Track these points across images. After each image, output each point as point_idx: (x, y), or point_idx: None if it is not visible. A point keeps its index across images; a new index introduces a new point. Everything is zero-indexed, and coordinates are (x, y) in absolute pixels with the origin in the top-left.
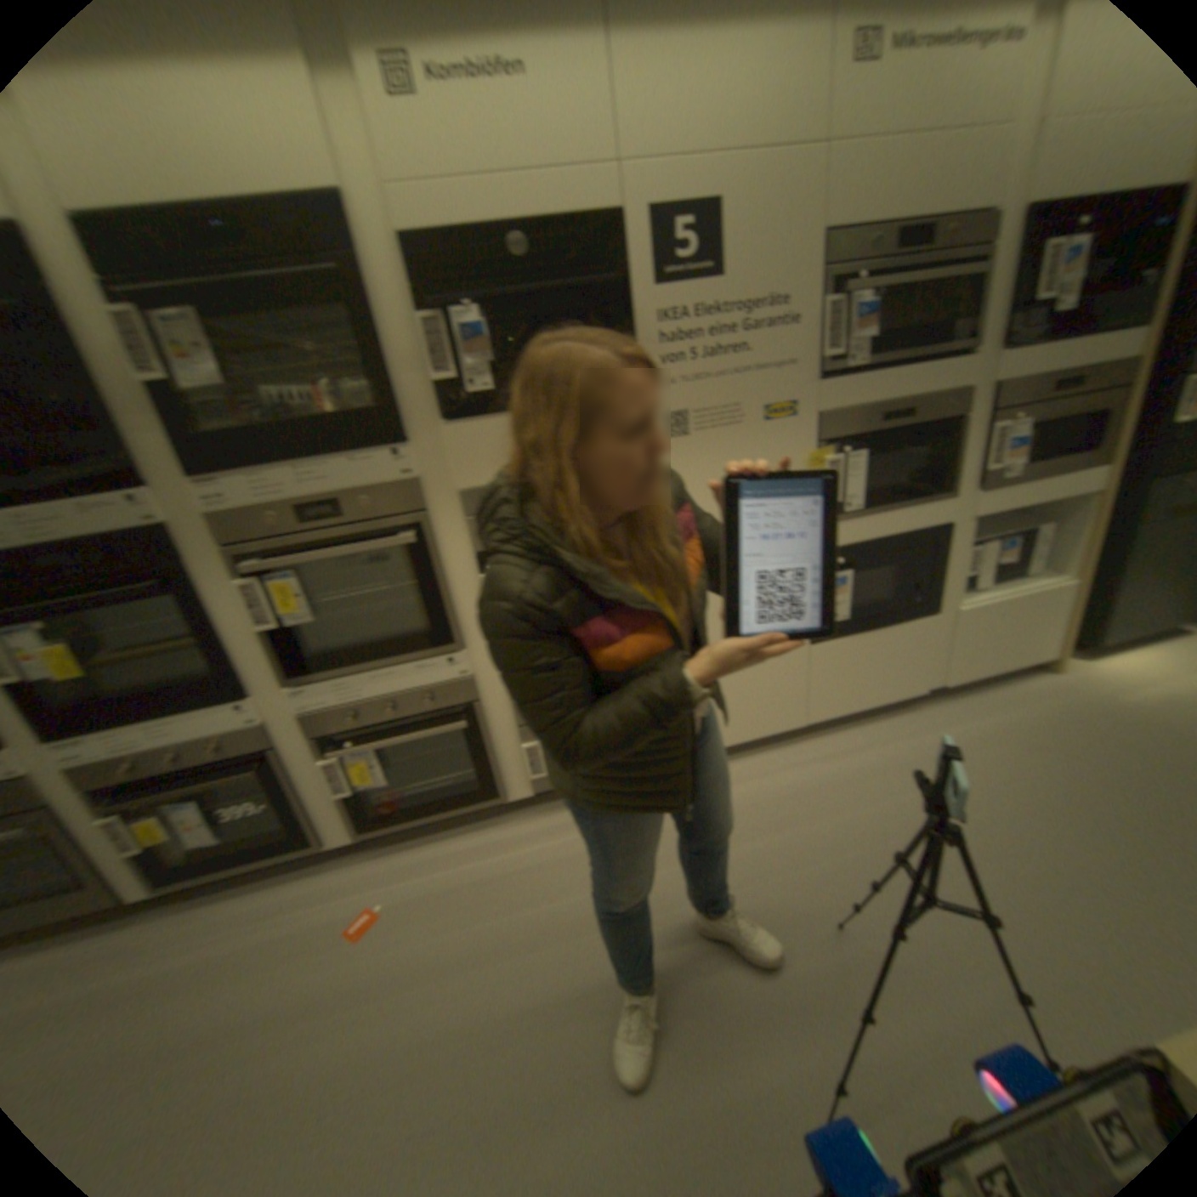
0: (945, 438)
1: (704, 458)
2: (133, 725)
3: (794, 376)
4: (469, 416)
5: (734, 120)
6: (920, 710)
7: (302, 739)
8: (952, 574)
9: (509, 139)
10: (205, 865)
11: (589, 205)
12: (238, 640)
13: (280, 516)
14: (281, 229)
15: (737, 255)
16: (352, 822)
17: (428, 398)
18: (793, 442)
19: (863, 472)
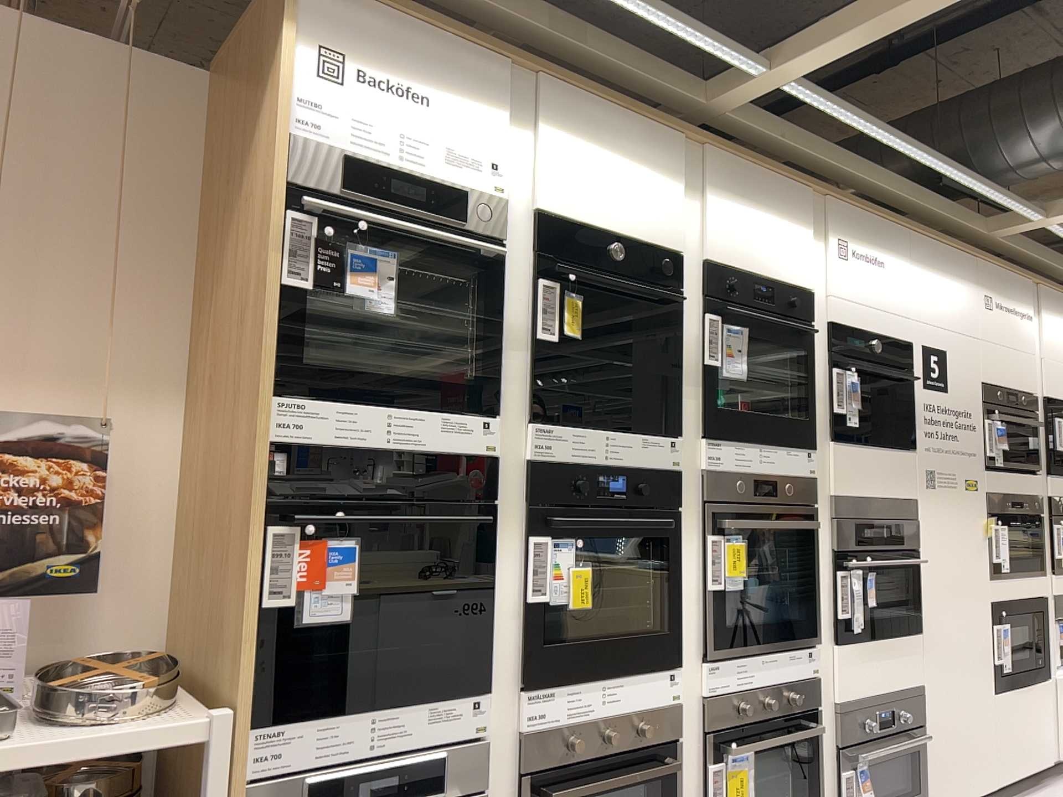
0: (1034, 527)
1: (941, 507)
2: (604, 676)
3: (974, 463)
4: (843, 441)
5: (949, 318)
6: (1053, 783)
7: (704, 728)
8: (1048, 641)
9: (877, 295)
10: None
11: (901, 337)
12: (691, 595)
13: (748, 485)
14: (795, 304)
15: (951, 383)
16: None
17: (827, 422)
18: (976, 508)
19: (1006, 541)
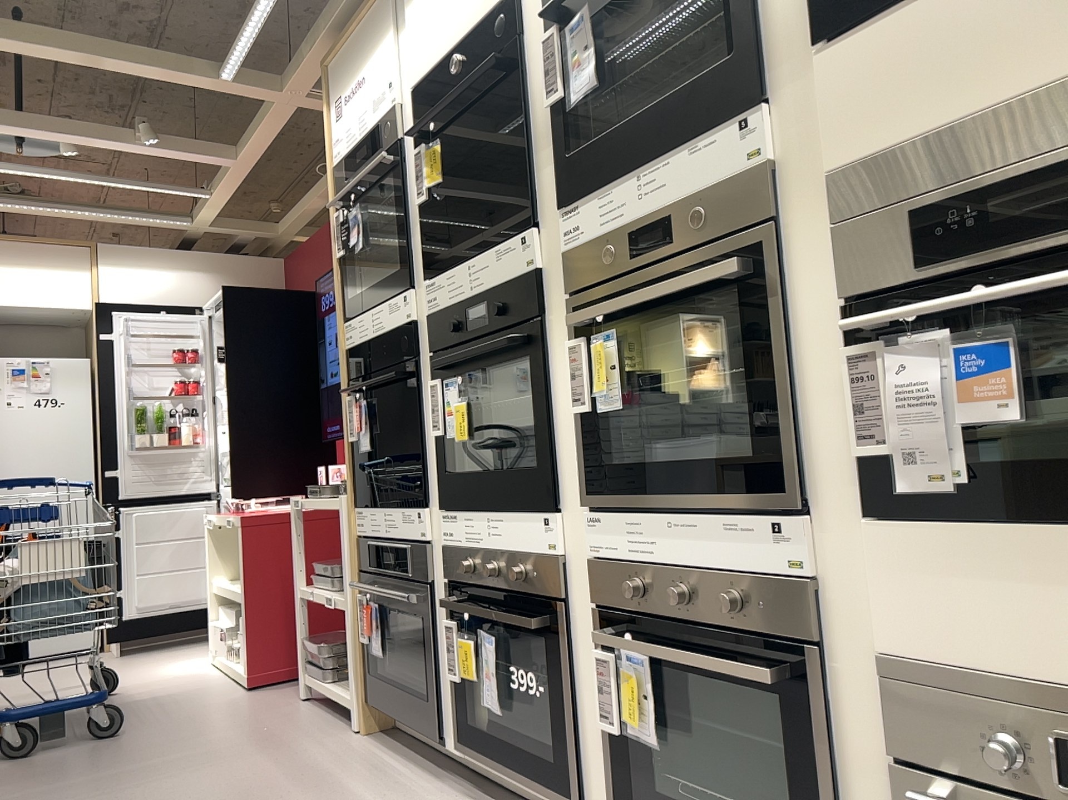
0: None
1: None
2: (487, 509)
3: None
4: (867, 20)
5: None
6: None
7: (596, 601)
8: None
9: None
10: (497, 741)
11: None
12: (569, 423)
13: (621, 245)
14: None
15: None
16: (621, 793)
17: (807, 13)
18: None
19: None
